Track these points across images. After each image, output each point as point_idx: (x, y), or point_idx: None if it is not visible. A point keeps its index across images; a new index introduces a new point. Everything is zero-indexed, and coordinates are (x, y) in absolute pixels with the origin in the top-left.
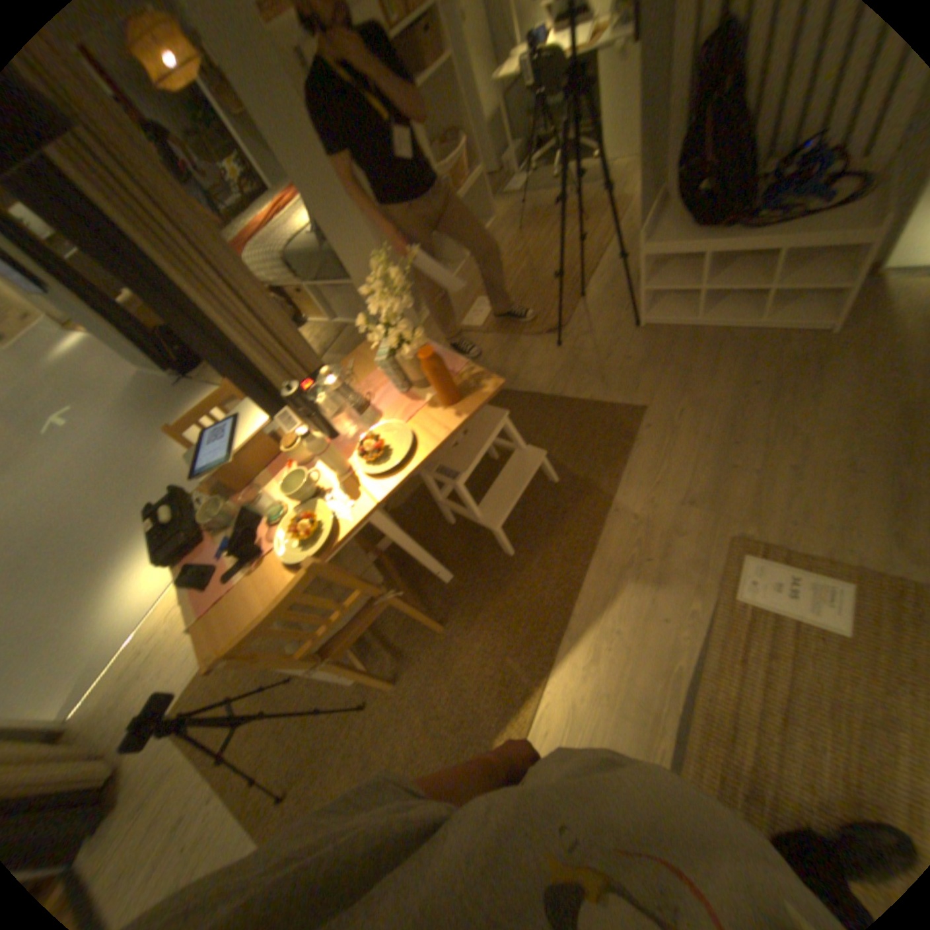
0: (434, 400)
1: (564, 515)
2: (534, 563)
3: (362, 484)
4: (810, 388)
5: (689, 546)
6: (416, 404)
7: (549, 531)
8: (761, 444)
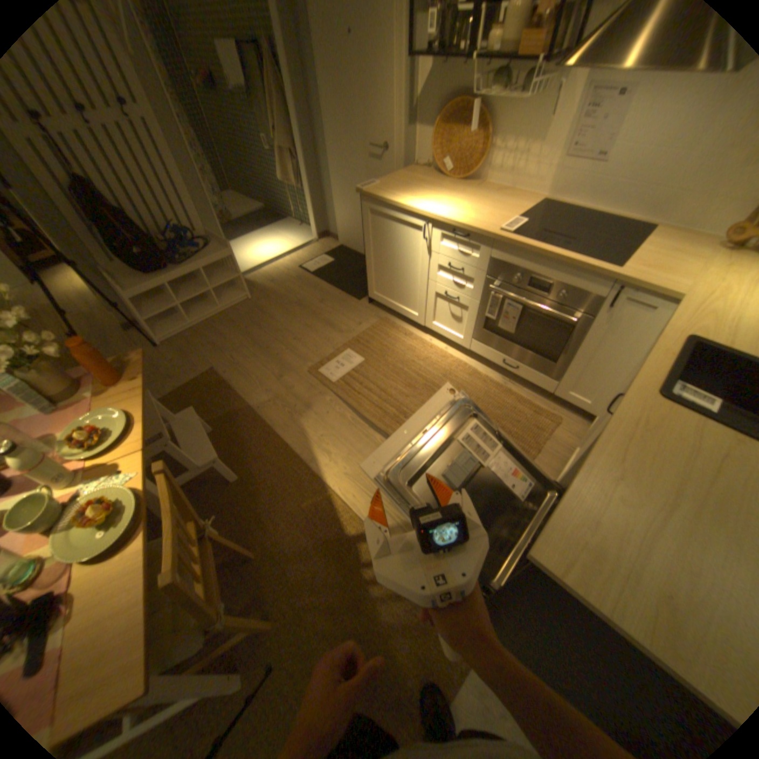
0: (96, 391)
1: (237, 434)
2: (253, 464)
3: (108, 458)
4: (266, 317)
5: (299, 387)
6: (81, 403)
7: (239, 447)
8: (275, 342)
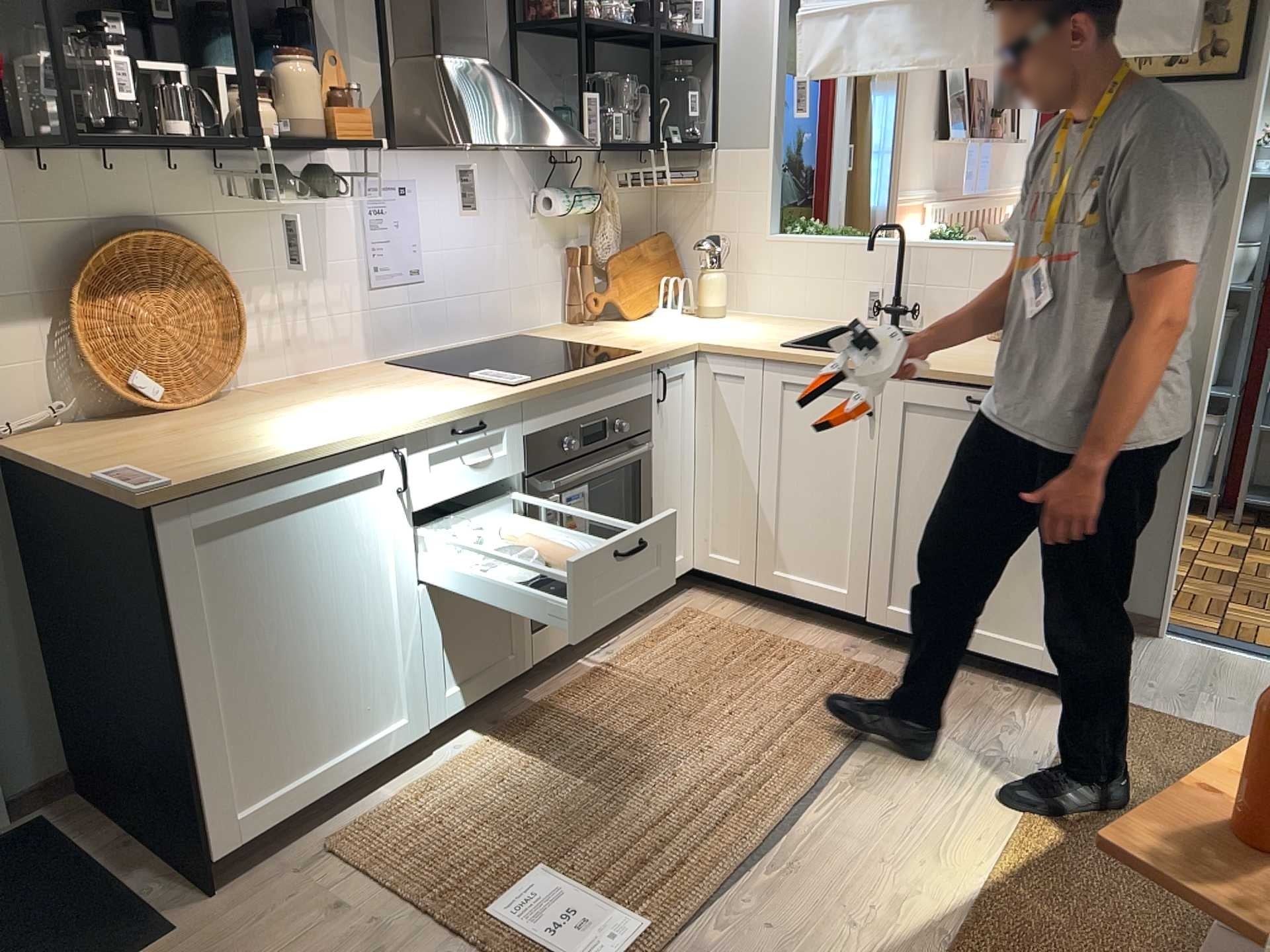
0: None
1: None
2: None
3: None
4: None
5: None
6: None
7: None
8: None
